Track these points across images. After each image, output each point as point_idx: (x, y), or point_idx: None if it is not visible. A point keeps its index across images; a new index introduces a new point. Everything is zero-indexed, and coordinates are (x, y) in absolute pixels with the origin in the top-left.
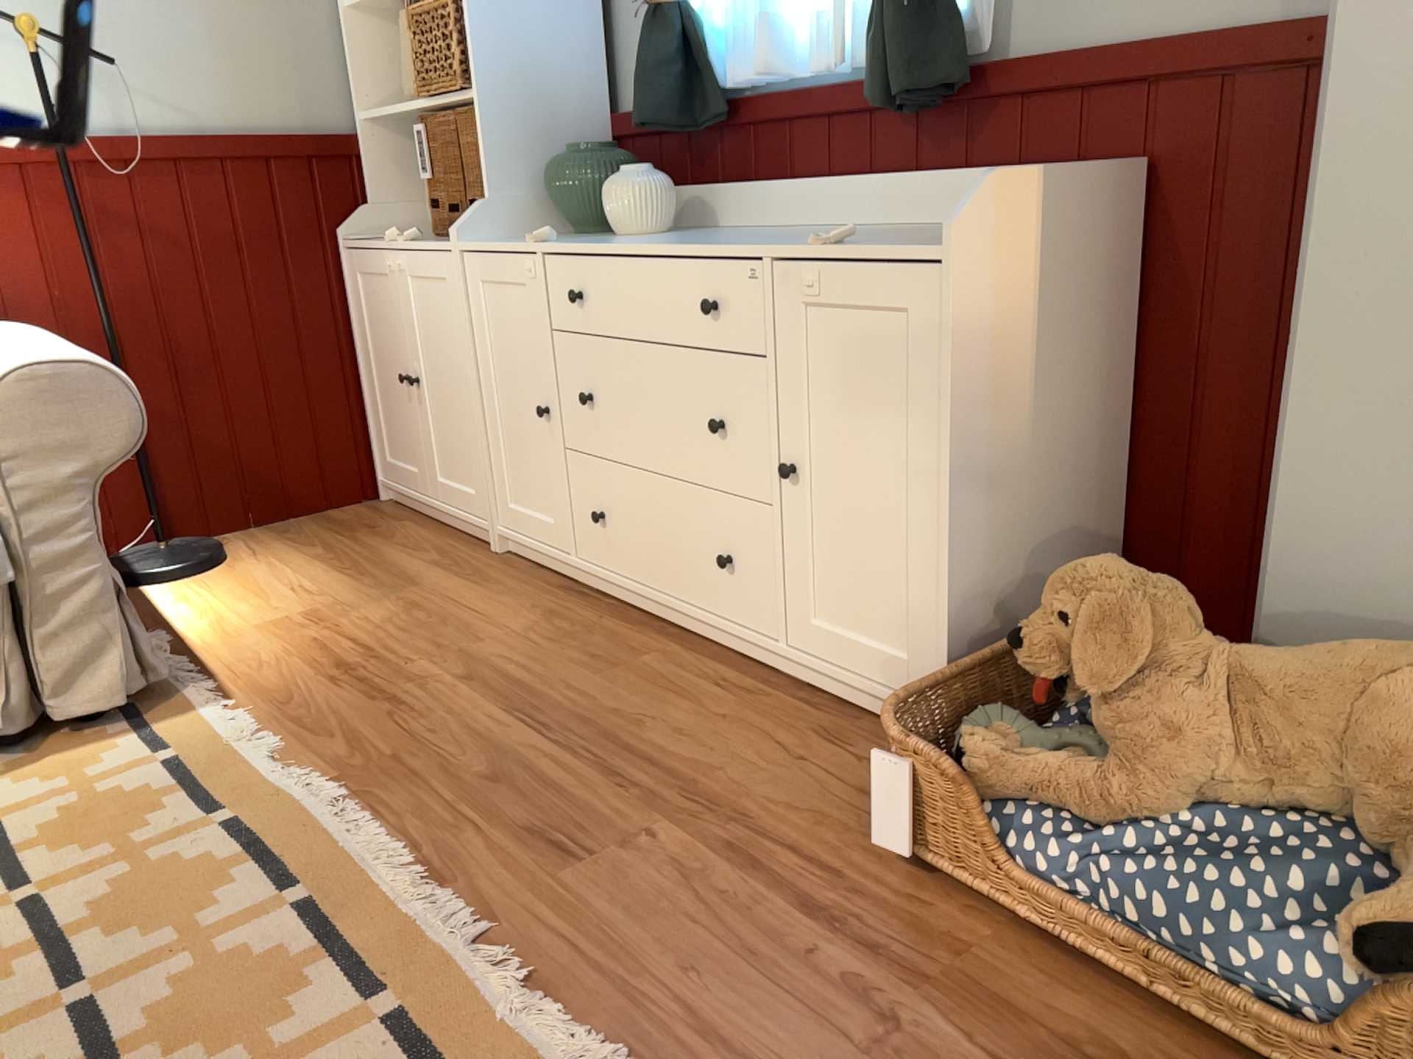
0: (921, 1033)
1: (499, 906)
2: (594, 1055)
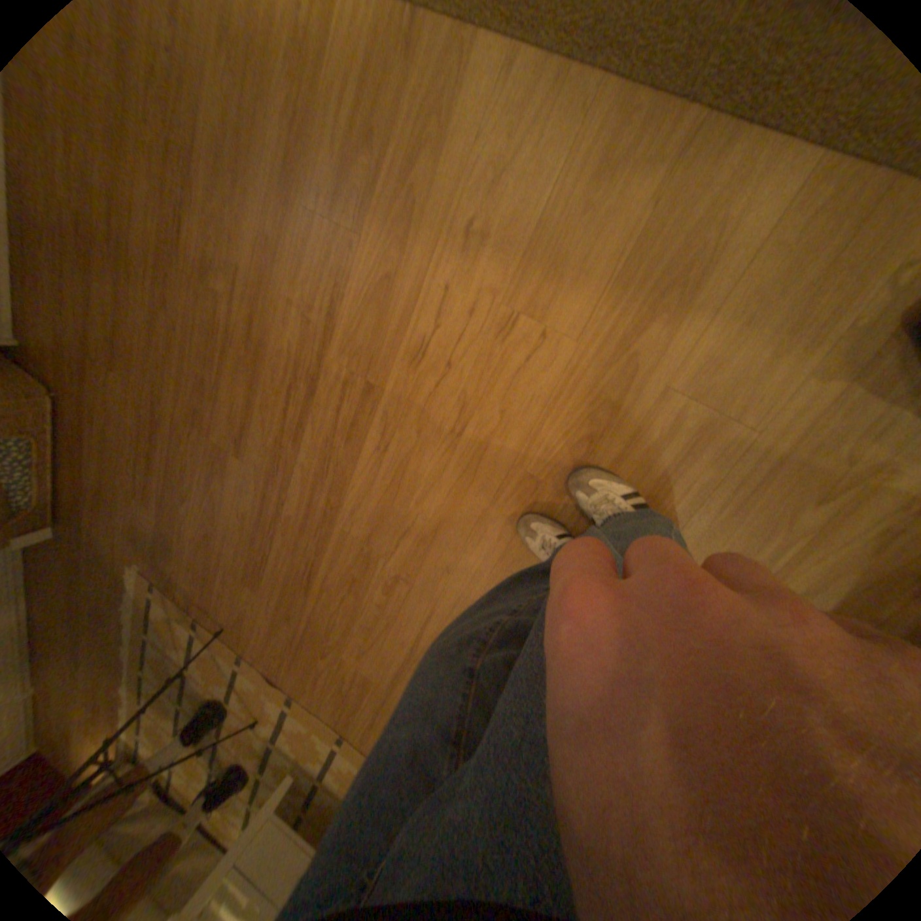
0: (80, 515)
1: (109, 623)
2: (118, 586)
